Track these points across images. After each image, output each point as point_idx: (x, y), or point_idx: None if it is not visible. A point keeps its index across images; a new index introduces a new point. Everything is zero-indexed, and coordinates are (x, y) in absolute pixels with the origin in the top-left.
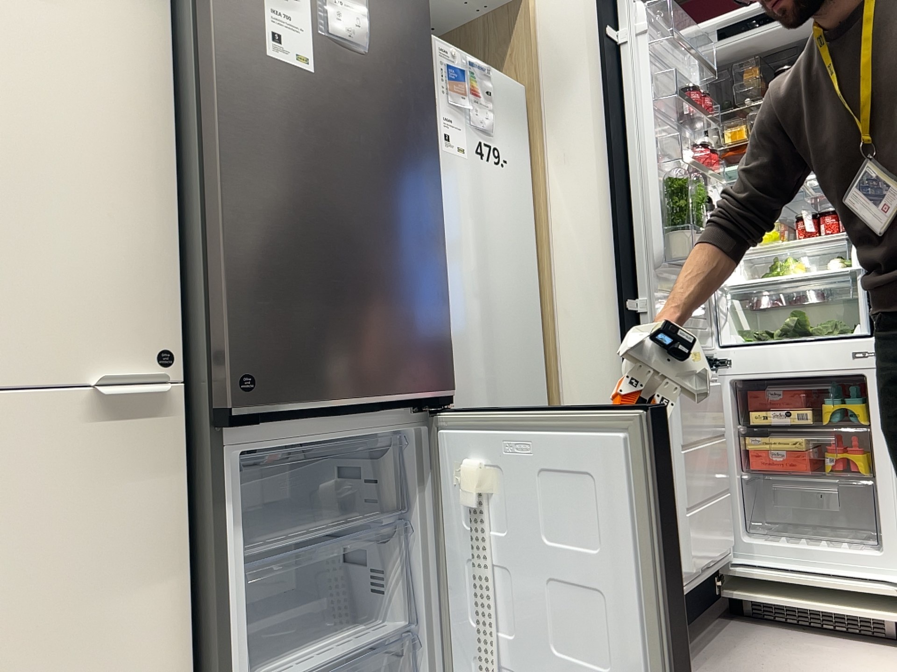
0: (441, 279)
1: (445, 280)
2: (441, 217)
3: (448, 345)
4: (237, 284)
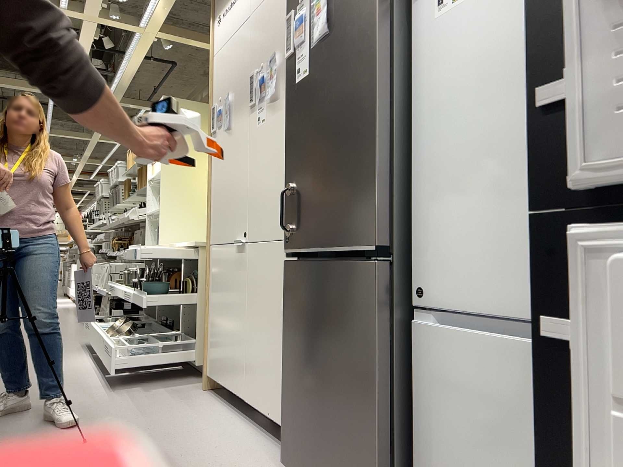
0: (372, 158)
1: (376, 158)
2: (376, 106)
3: (375, 211)
4: (287, 196)
